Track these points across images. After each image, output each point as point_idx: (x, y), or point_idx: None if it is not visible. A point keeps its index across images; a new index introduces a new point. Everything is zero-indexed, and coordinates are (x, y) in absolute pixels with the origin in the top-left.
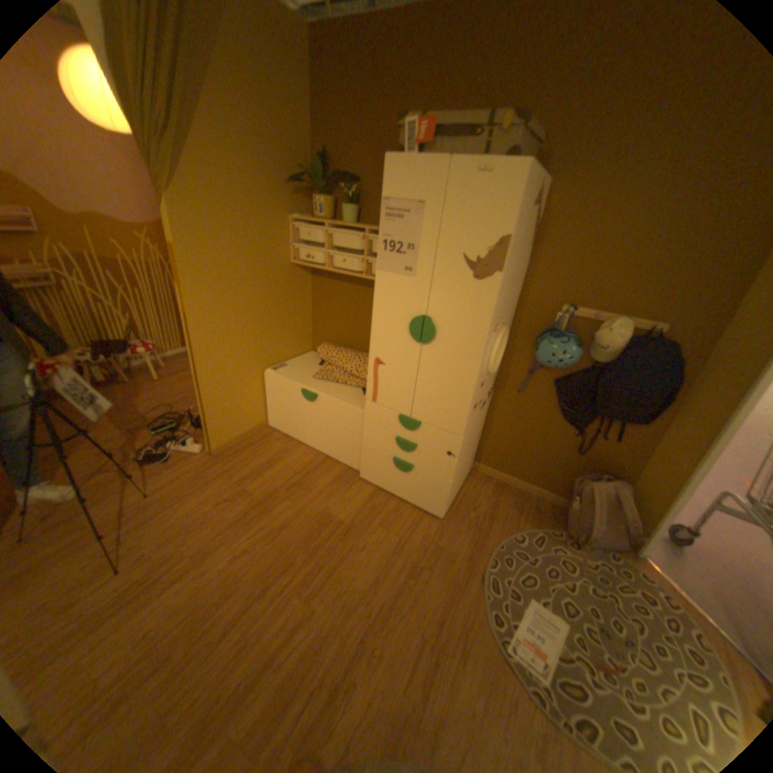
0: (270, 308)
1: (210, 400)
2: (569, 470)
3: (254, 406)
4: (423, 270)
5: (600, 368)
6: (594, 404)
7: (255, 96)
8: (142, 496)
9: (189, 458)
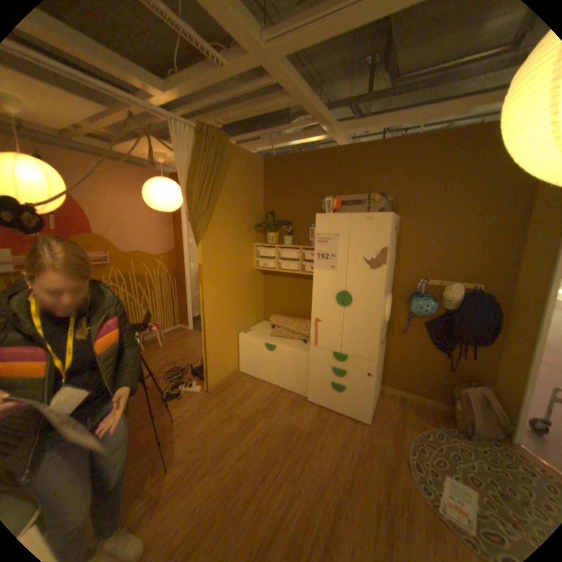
0: (242, 295)
1: (210, 353)
2: (448, 384)
3: (232, 358)
4: (341, 267)
5: (451, 313)
6: (453, 336)
7: (240, 191)
8: (169, 421)
9: (193, 395)
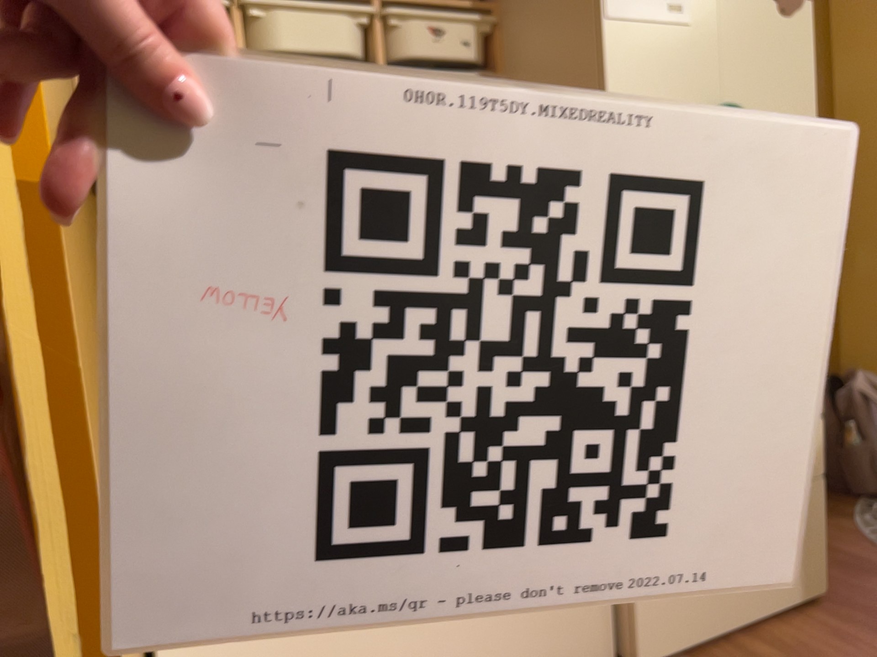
0: None
1: None
2: None
3: None
4: (706, 6)
5: None
6: None
7: None
8: None
9: None
